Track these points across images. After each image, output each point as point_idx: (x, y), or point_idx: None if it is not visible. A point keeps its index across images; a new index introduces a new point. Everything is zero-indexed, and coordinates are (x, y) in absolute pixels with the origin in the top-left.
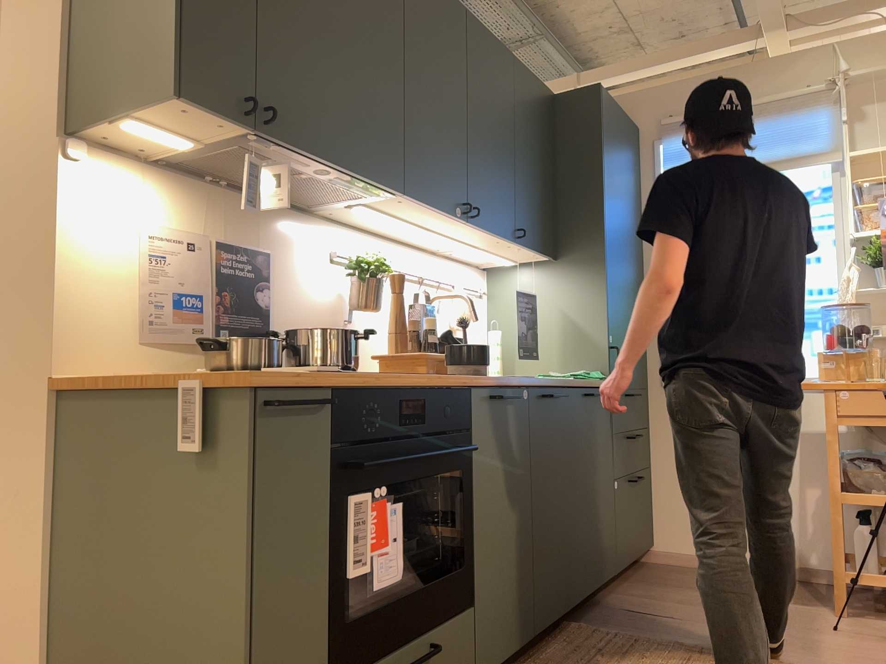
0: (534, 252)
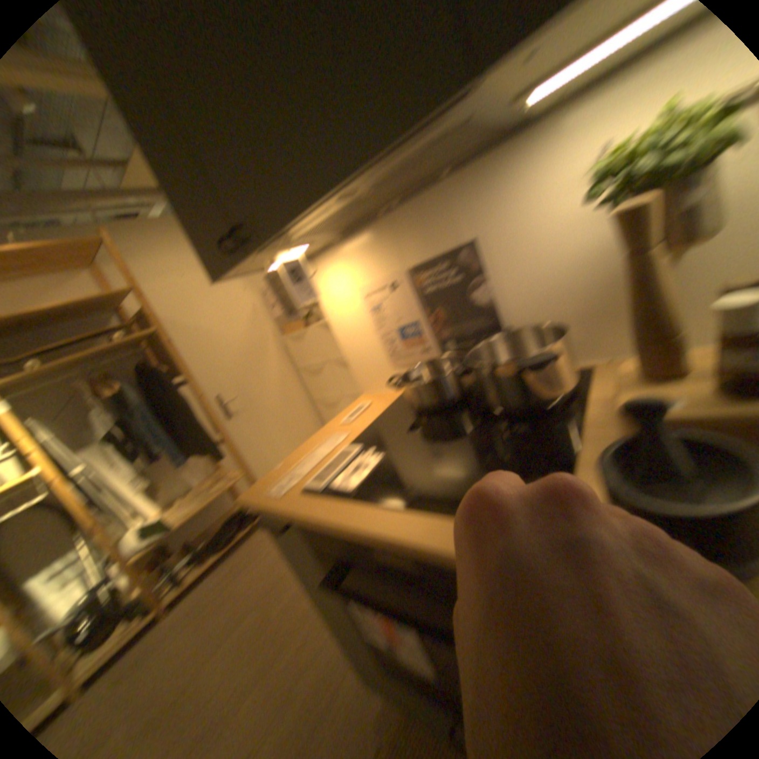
0: None
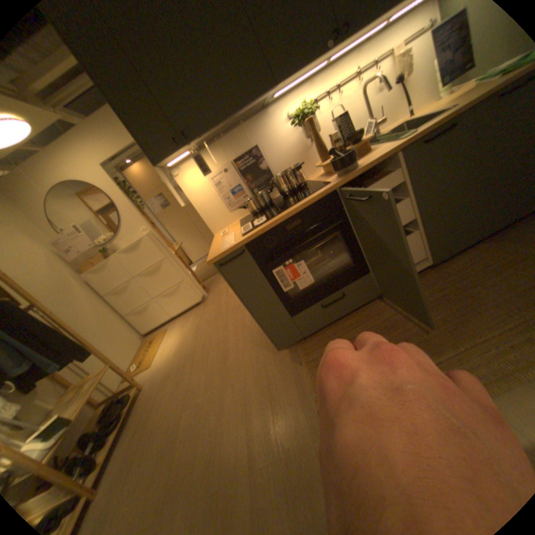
0: None
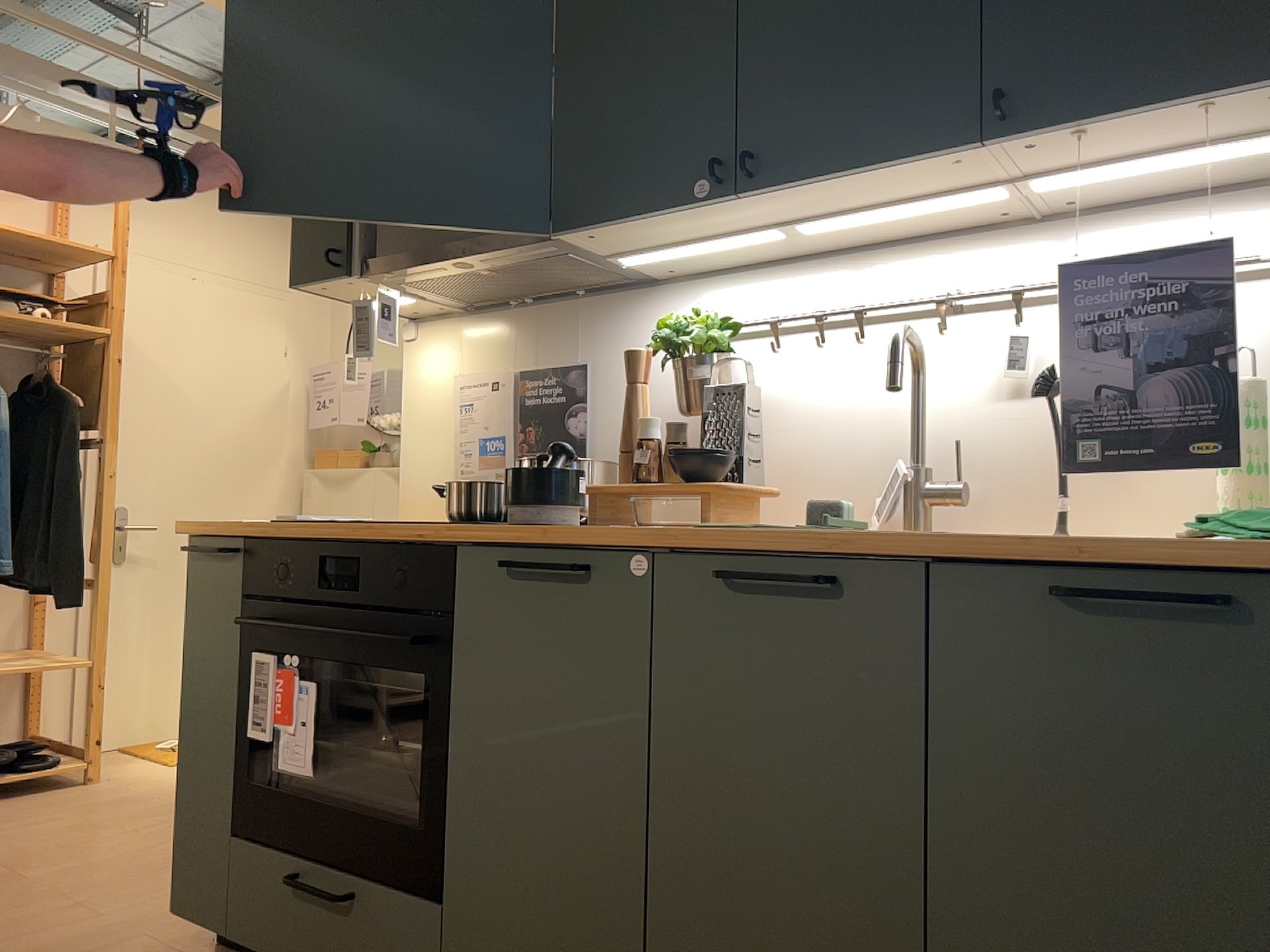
0: (1178, 111)
